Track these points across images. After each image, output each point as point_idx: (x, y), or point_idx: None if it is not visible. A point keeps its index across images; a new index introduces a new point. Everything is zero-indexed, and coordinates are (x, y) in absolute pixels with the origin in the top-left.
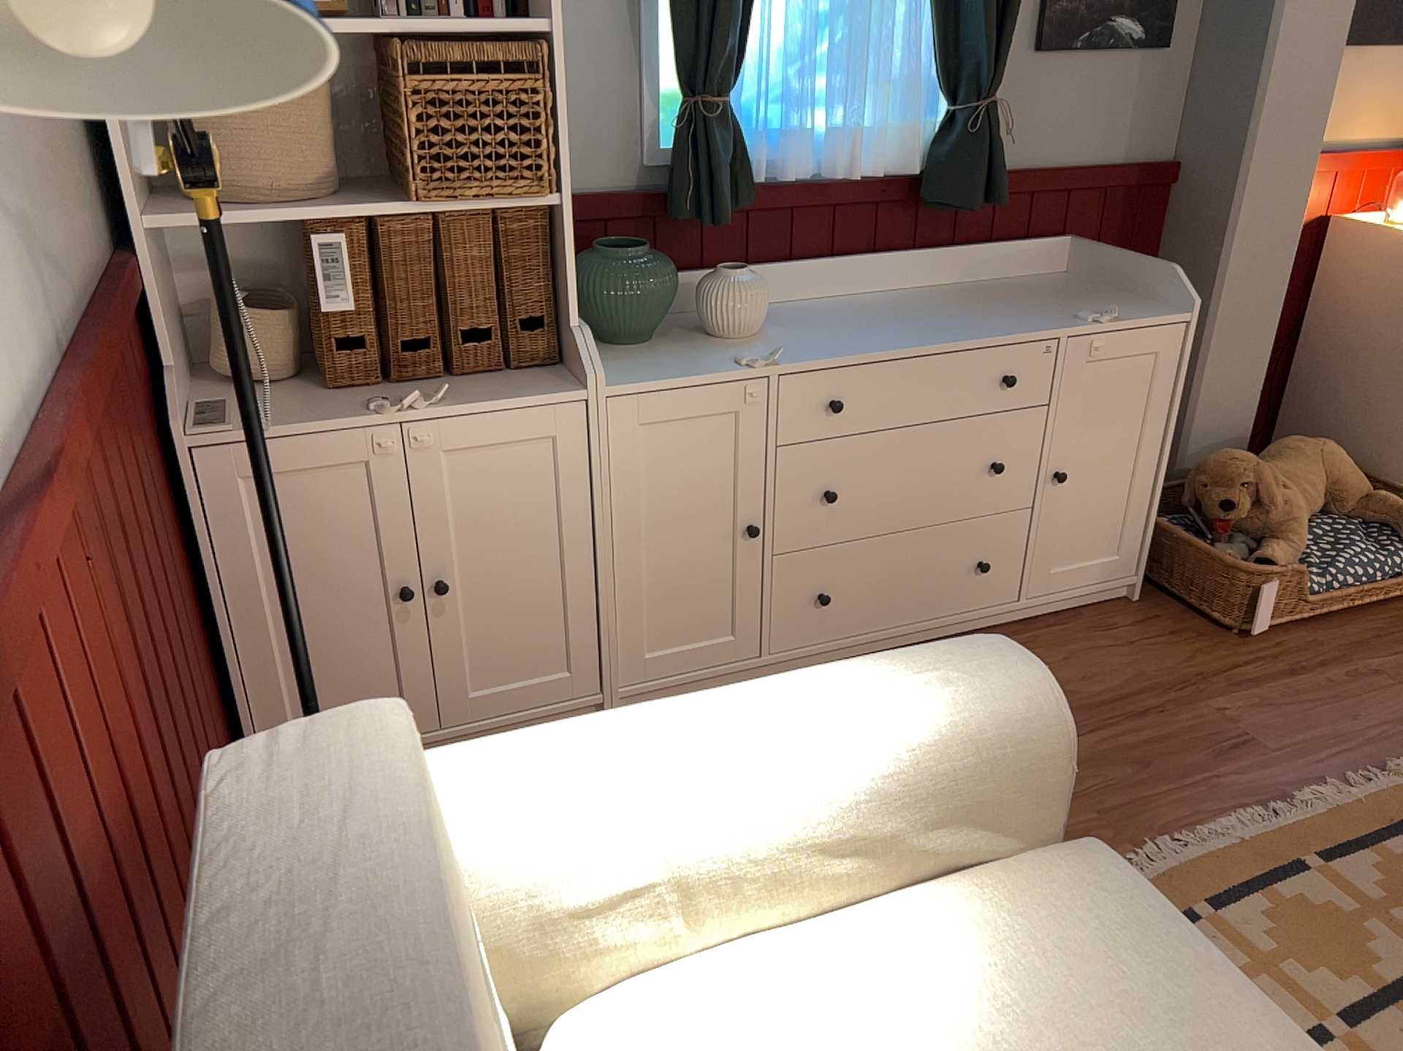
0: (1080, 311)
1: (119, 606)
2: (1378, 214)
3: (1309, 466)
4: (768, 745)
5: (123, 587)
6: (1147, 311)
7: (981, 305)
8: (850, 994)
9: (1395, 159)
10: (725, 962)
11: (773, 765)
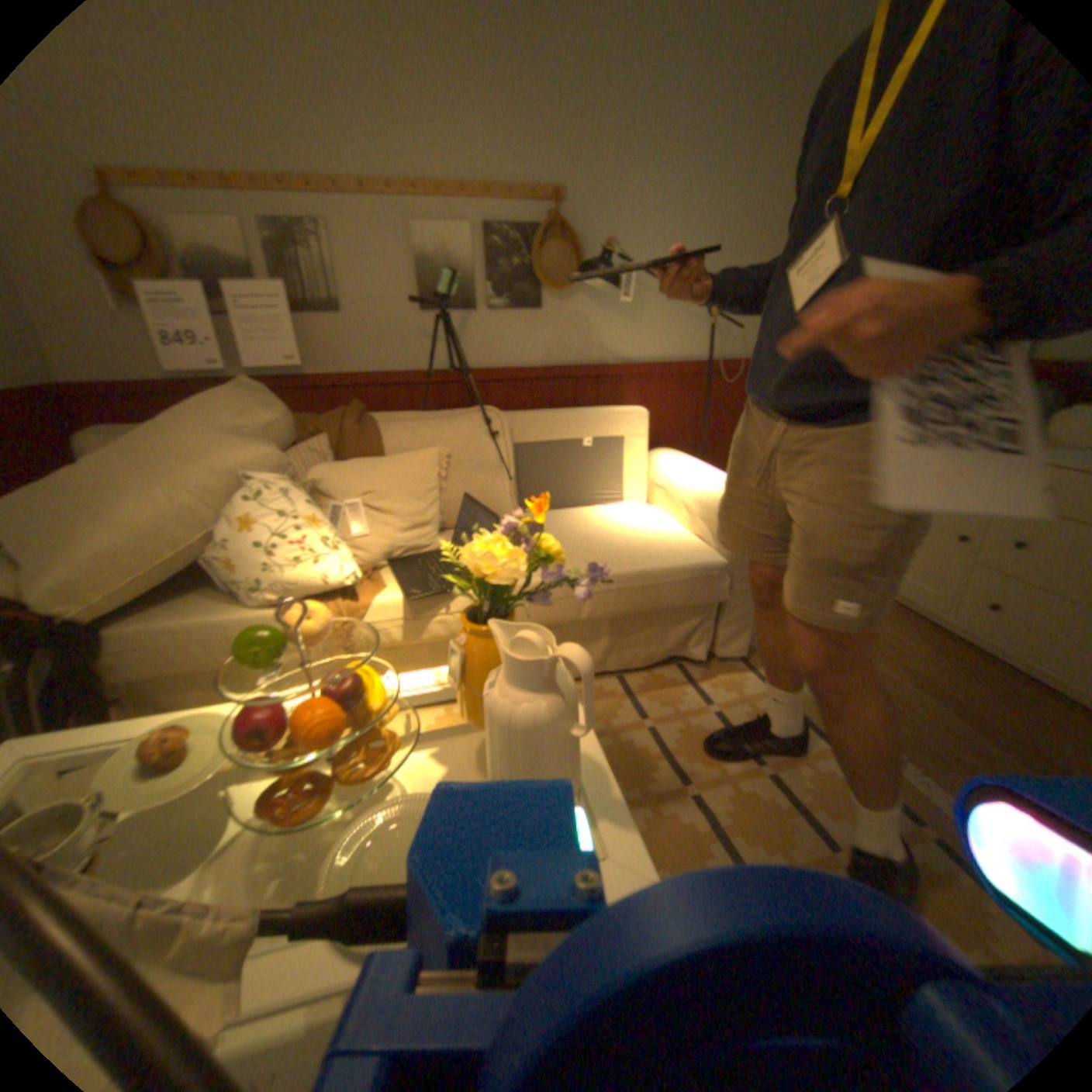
0: None
1: (704, 416)
2: None
3: None
4: (702, 476)
5: (712, 415)
6: None
7: None
8: (653, 524)
9: None
10: (663, 515)
11: (696, 479)
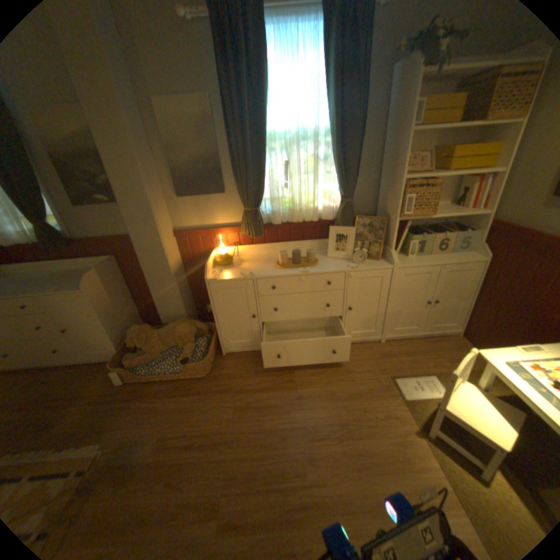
0: (54, 288)
1: None
2: (229, 248)
3: (169, 332)
4: None
5: None
6: (74, 288)
7: (52, 280)
8: None
9: (233, 230)
10: None
11: None
